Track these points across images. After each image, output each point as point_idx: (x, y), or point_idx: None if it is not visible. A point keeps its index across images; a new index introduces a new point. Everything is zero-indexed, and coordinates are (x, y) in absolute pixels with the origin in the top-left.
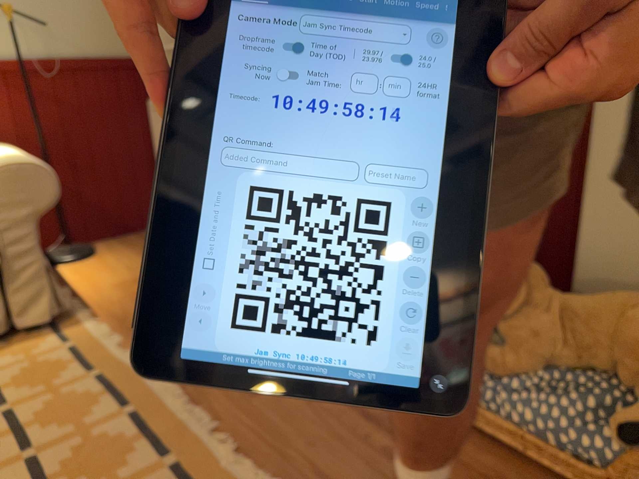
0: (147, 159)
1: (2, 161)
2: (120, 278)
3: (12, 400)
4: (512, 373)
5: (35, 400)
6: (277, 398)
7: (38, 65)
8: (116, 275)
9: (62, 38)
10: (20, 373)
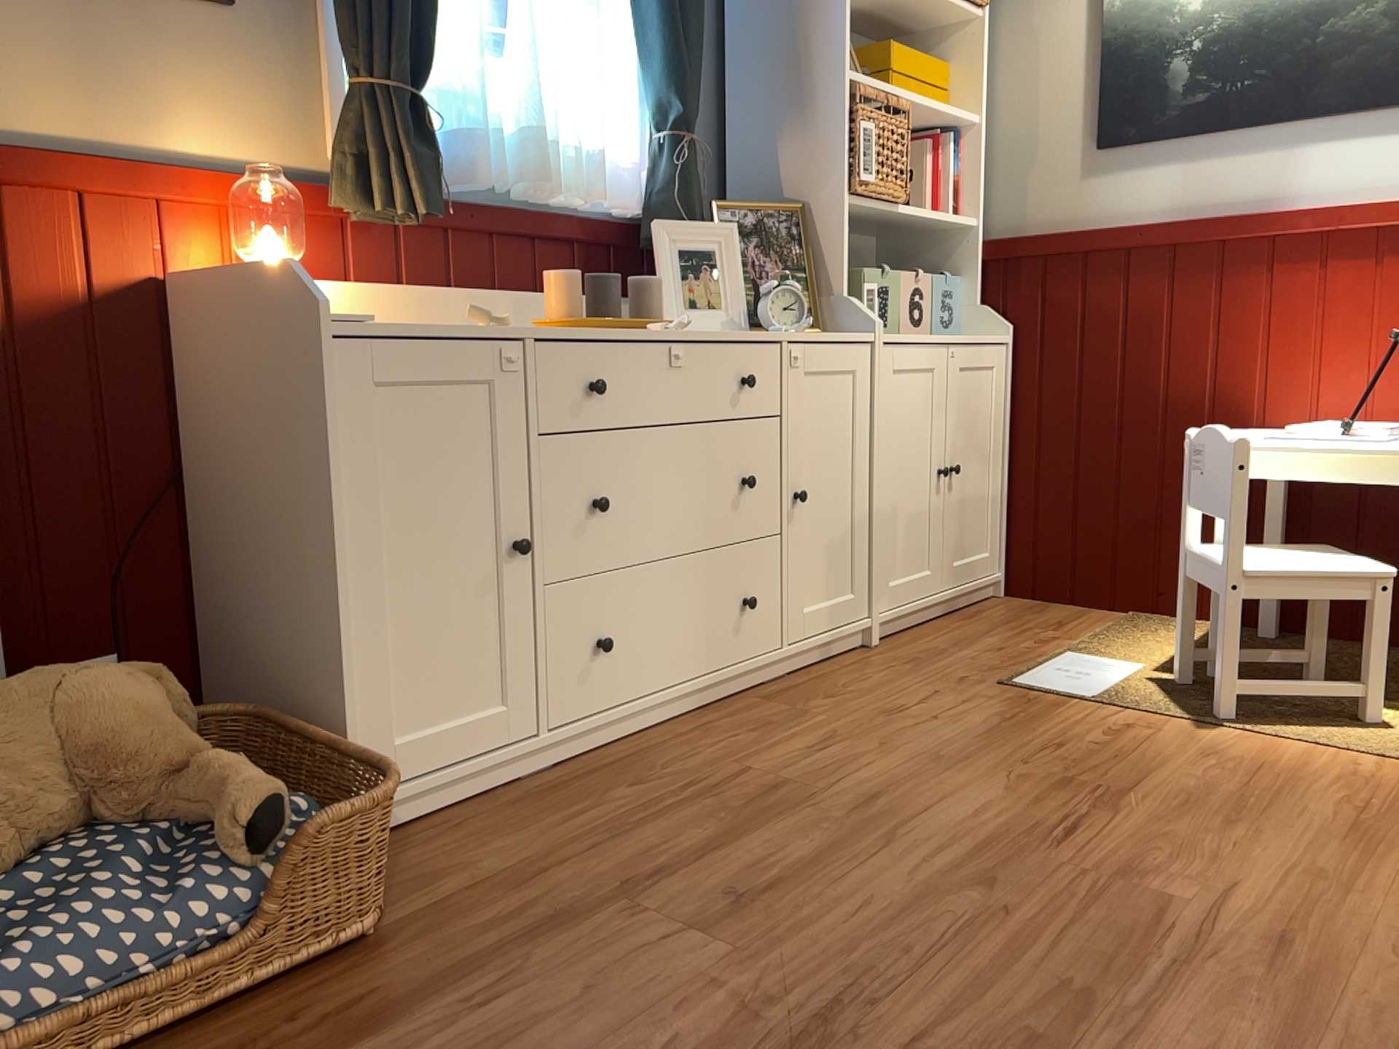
0: None
1: None
2: None
3: None
4: None
5: None
6: None
7: None
8: None
9: None
10: None
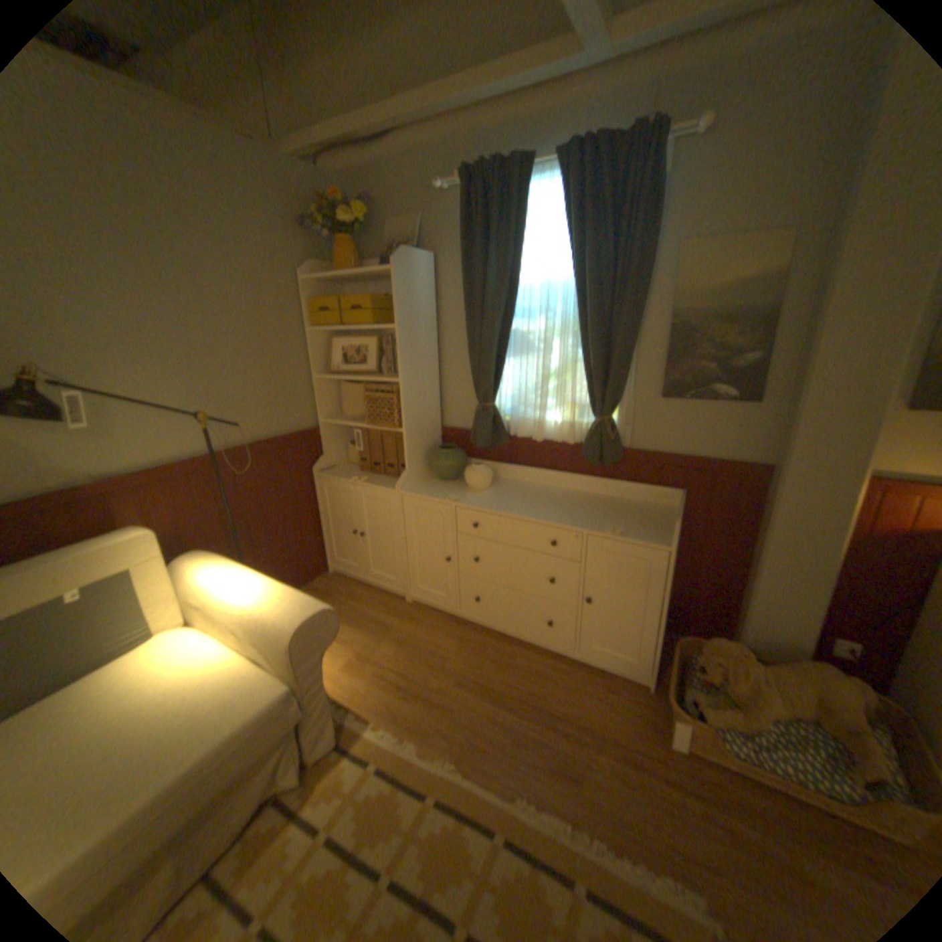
0: (311, 518)
1: (292, 616)
2: (341, 658)
3: (382, 867)
4: (754, 732)
5: (405, 858)
6: (597, 784)
7: (220, 458)
8: (334, 655)
9: (240, 428)
10: (356, 826)
